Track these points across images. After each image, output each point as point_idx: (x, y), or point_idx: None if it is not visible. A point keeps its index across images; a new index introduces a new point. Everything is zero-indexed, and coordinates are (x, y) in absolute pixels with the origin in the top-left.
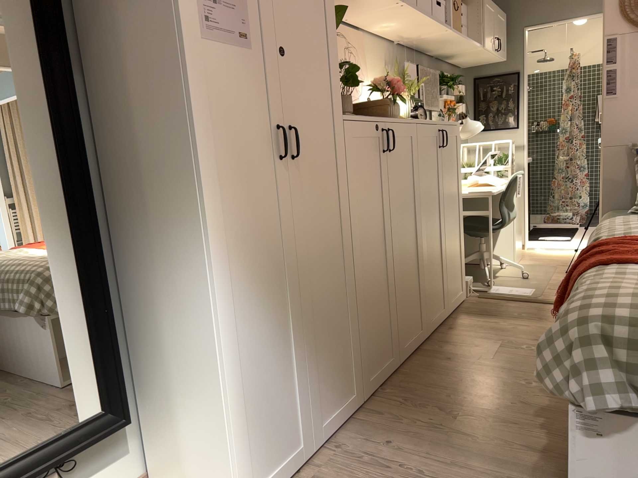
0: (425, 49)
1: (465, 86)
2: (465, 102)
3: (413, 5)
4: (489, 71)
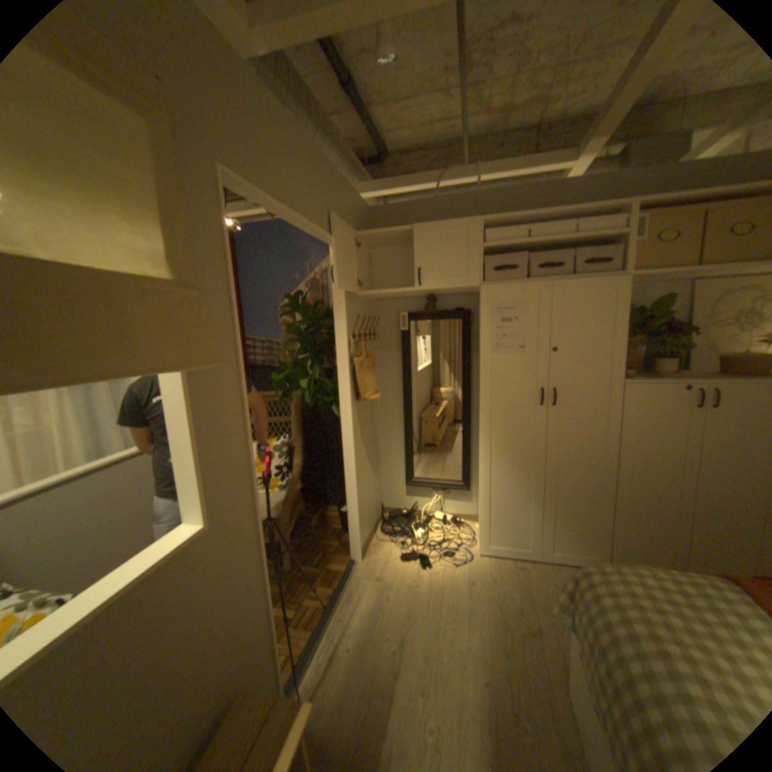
0: None
1: None
2: None
3: None
4: None
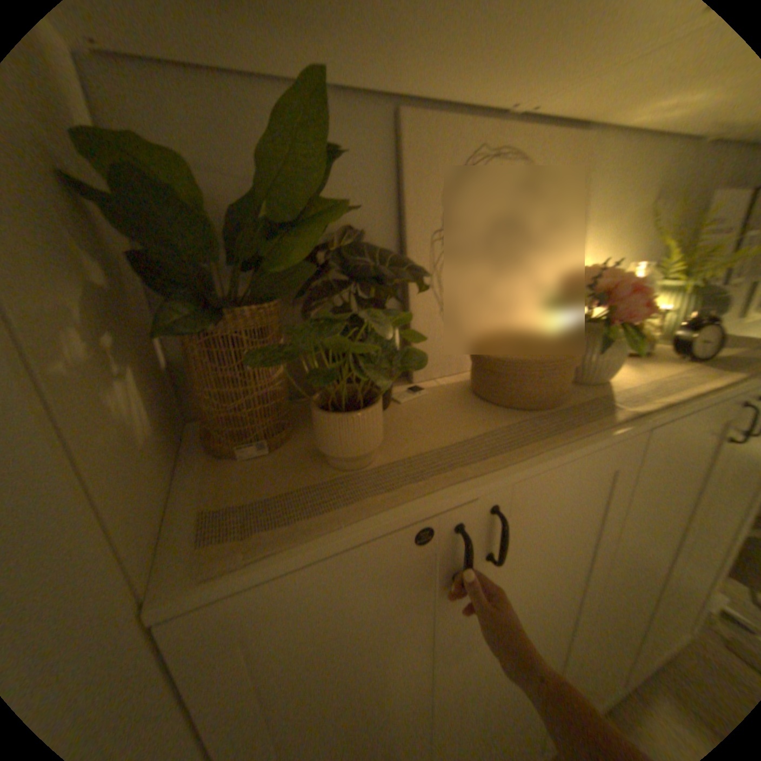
0: None
1: None
2: None
3: None
4: None
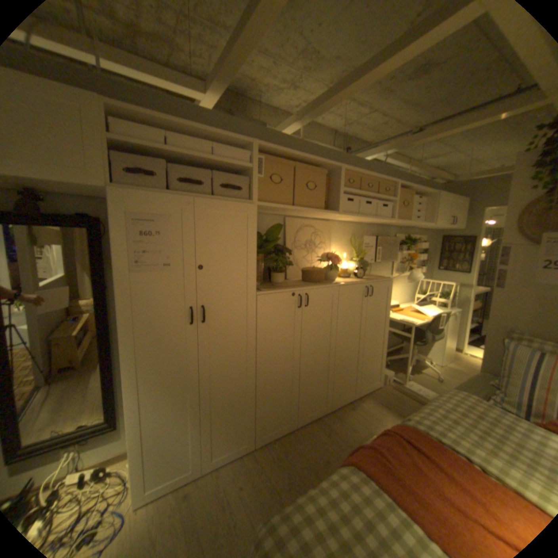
0: (390, 224)
1: (436, 240)
2: (434, 250)
3: (351, 213)
4: (455, 232)
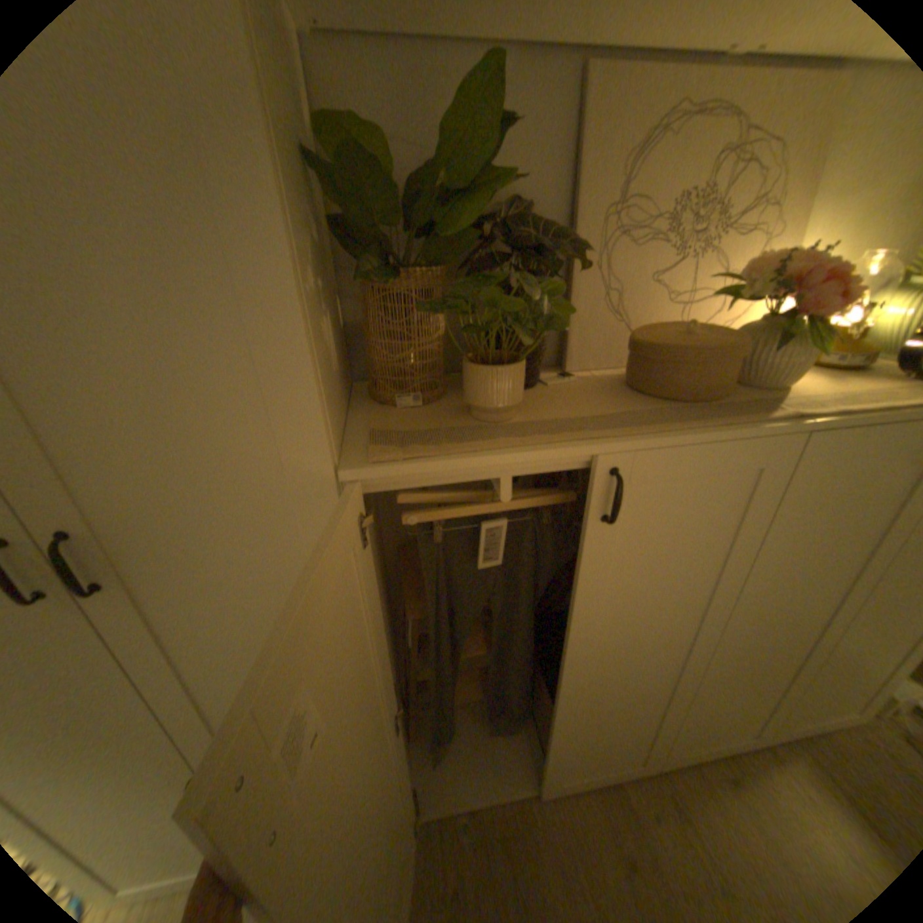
0: None
1: None
2: None
3: None
4: None
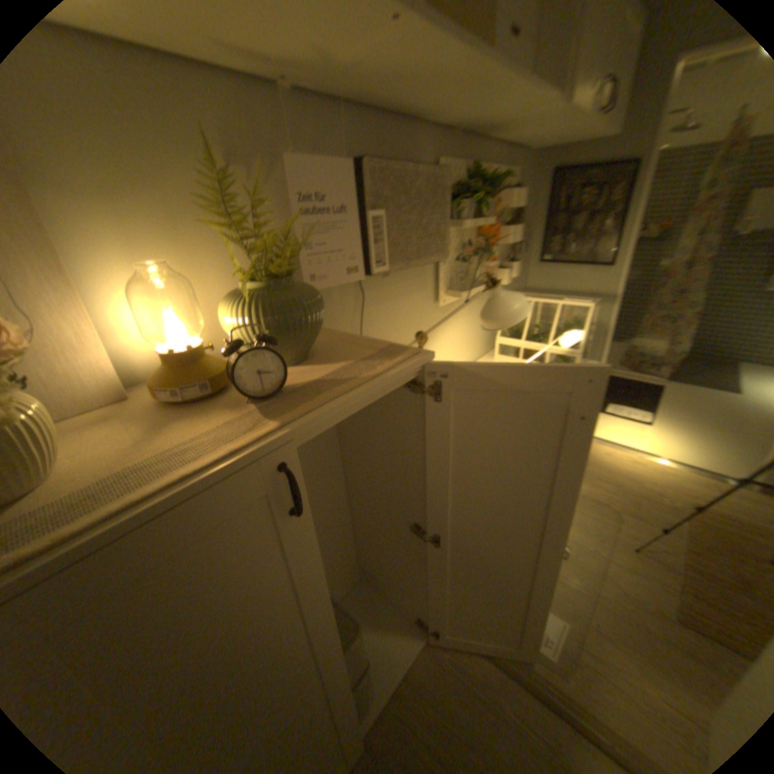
0: (412, 105)
1: (537, 181)
2: (533, 210)
3: None
4: (585, 151)
